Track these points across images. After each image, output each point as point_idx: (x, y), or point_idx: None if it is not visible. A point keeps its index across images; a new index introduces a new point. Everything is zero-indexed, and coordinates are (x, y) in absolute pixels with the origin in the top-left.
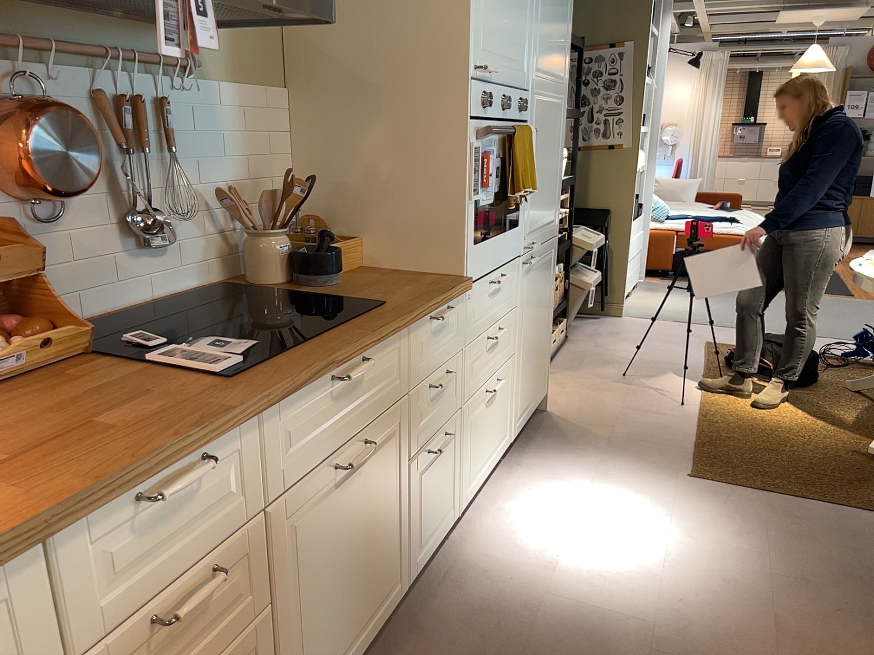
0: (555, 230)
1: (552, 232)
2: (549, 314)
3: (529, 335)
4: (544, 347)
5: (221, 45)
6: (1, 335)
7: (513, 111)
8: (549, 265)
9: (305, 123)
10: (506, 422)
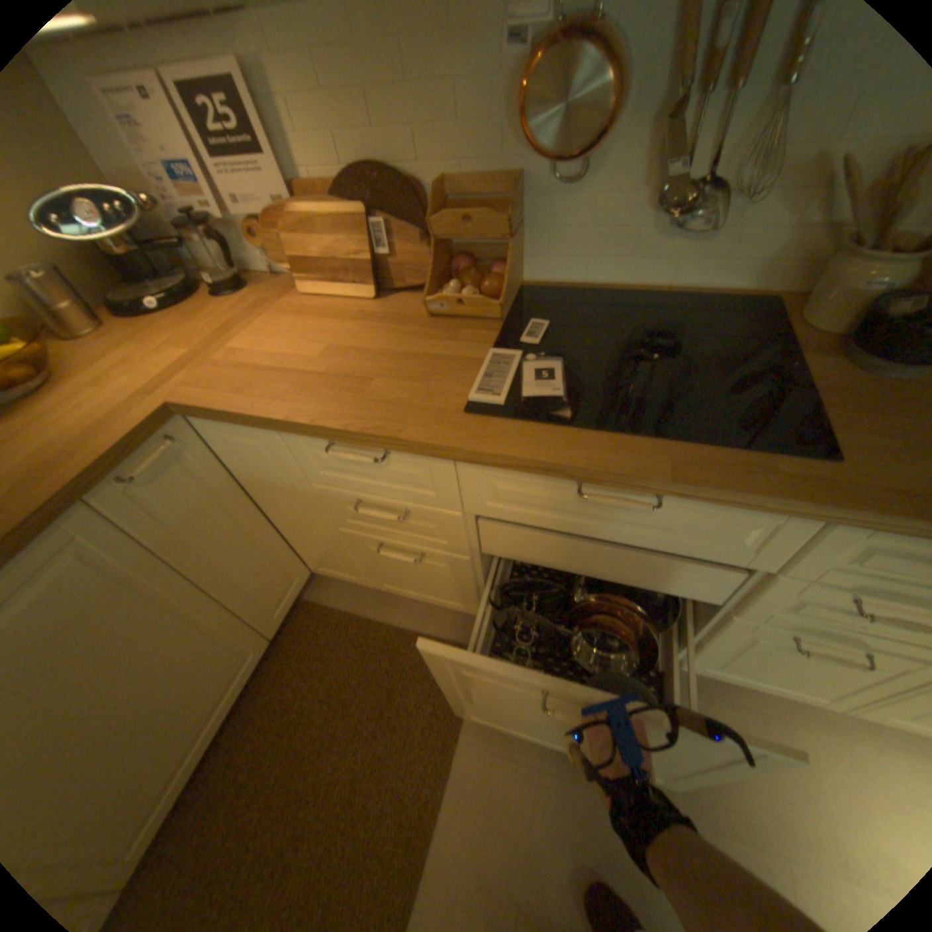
0: None
1: None
2: None
3: None
4: None
5: None
6: (474, 278)
7: None
8: None
9: None
10: None
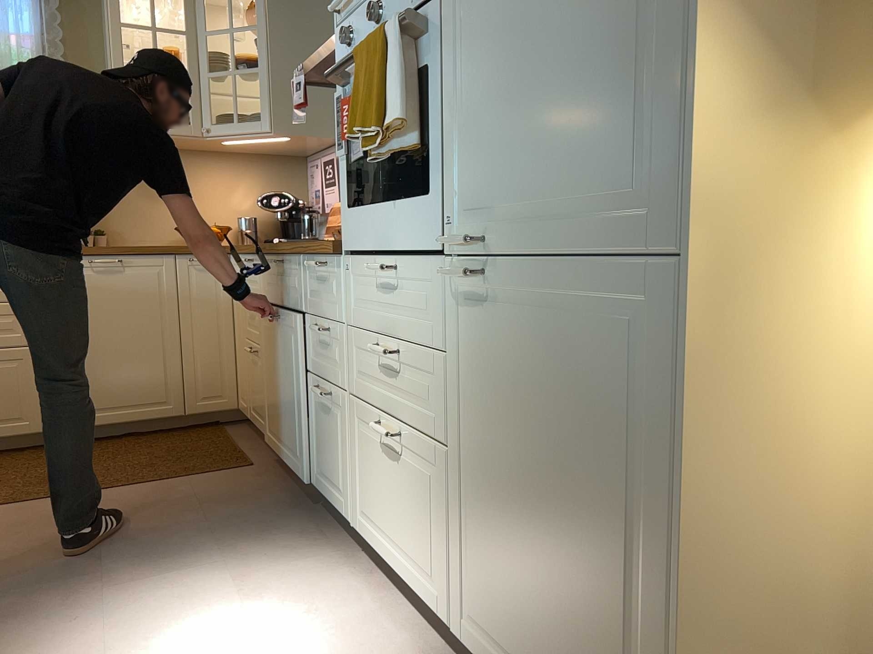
0: (659, 233)
1: (628, 234)
2: (654, 545)
3: (499, 465)
4: (609, 619)
5: None
6: None
7: (399, 5)
8: (610, 346)
9: None
10: (436, 563)
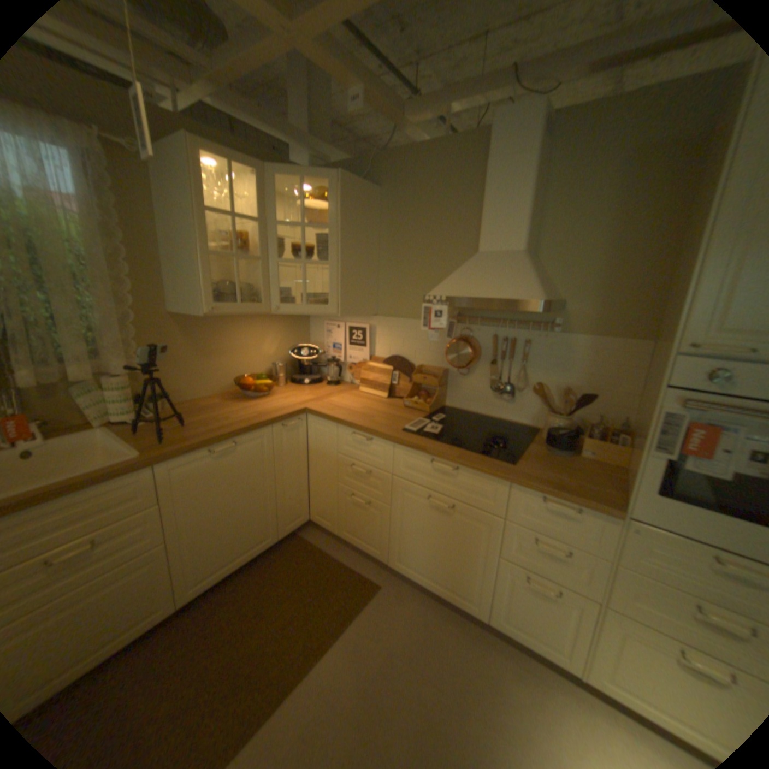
0: None
1: None
2: None
3: None
4: None
5: (587, 314)
6: (424, 398)
7: None
8: None
9: (655, 364)
10: None
